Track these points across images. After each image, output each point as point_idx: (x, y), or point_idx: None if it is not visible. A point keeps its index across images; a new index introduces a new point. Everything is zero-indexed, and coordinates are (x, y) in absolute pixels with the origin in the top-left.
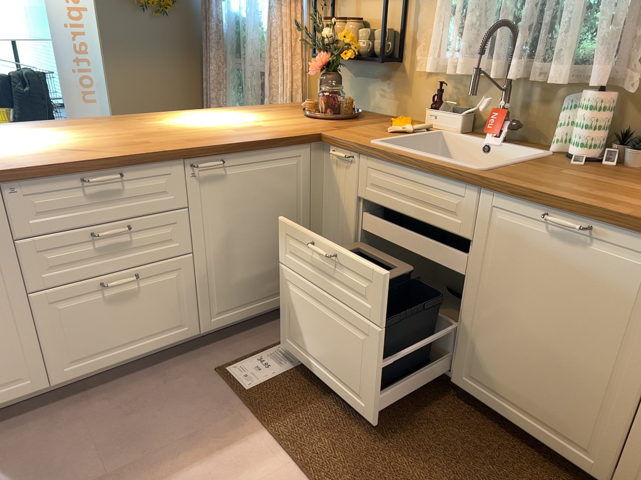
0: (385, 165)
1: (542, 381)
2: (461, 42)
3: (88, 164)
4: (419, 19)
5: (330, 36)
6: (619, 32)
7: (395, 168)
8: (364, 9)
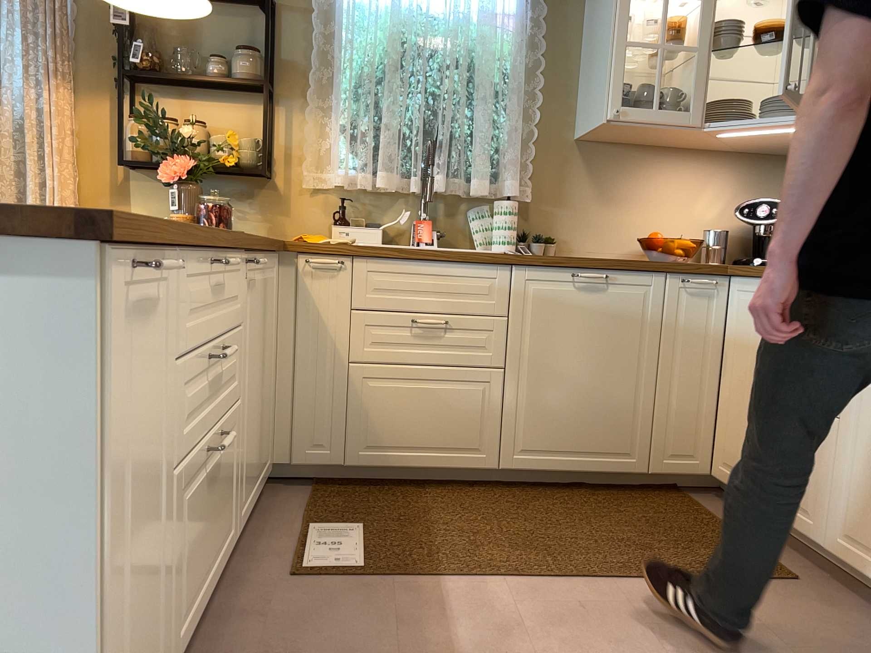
0: (395, 263)
1: (589, 415)
2: (369, 156)
3: (211, 238)
4: (296, 131)
5: (195, 135)
6: (517, 154)
7: (410, 264)
8: (202, 113)
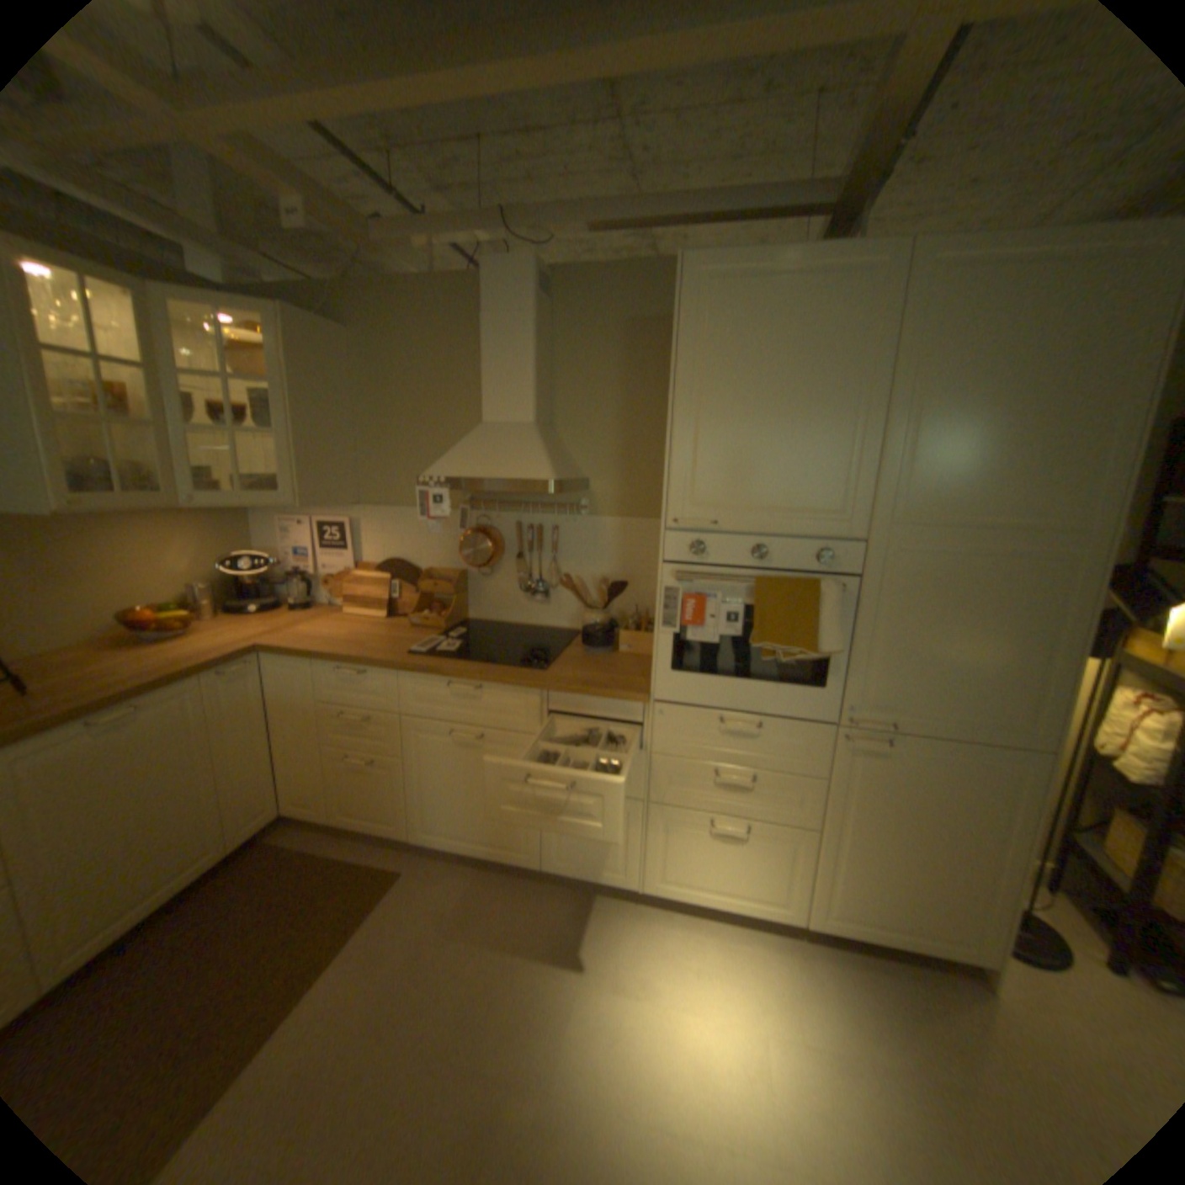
0: None
1: (151, 852)
2: None
3: None
4: None
5: None
6: None
7: None
8: None
